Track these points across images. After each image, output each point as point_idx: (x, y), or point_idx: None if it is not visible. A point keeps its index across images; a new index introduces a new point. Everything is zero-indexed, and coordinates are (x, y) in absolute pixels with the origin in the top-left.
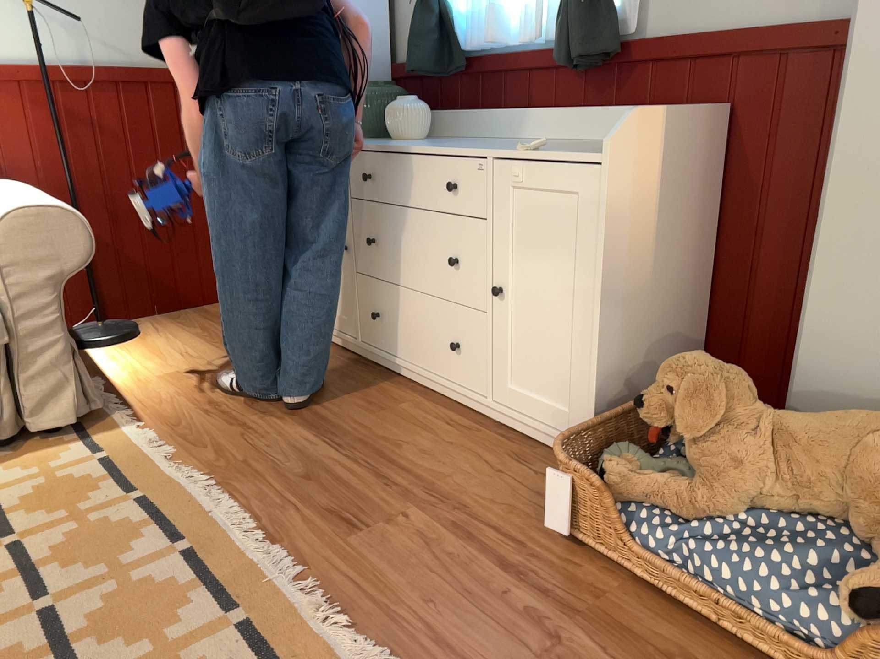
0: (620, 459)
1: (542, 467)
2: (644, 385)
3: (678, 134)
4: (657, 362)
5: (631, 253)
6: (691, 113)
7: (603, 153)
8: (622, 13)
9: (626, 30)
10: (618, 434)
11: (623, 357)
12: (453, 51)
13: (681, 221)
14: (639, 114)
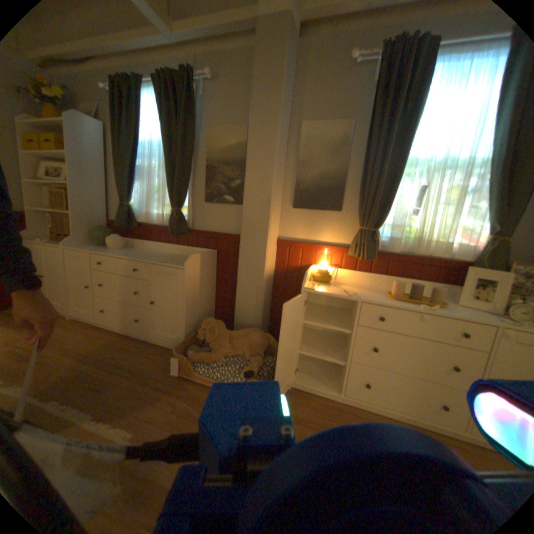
0: (192, 351)
1: (169, 357)
2: (199, 327)
3: (205, 259)
4: (202, 319)
5: (193, 292)
6: (208, 254)
7: (184, 265)
8: (189, 221)
9: (190, 226)
10: (192, 342)
11: (192, 320)
12: (133, 221)
13: (207, 281)
14: (194, 256)
